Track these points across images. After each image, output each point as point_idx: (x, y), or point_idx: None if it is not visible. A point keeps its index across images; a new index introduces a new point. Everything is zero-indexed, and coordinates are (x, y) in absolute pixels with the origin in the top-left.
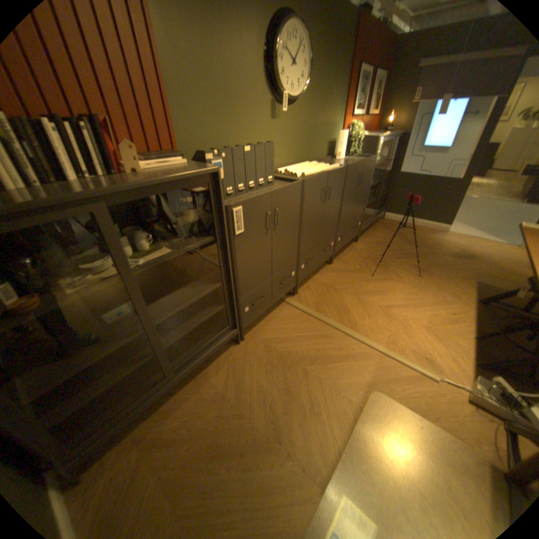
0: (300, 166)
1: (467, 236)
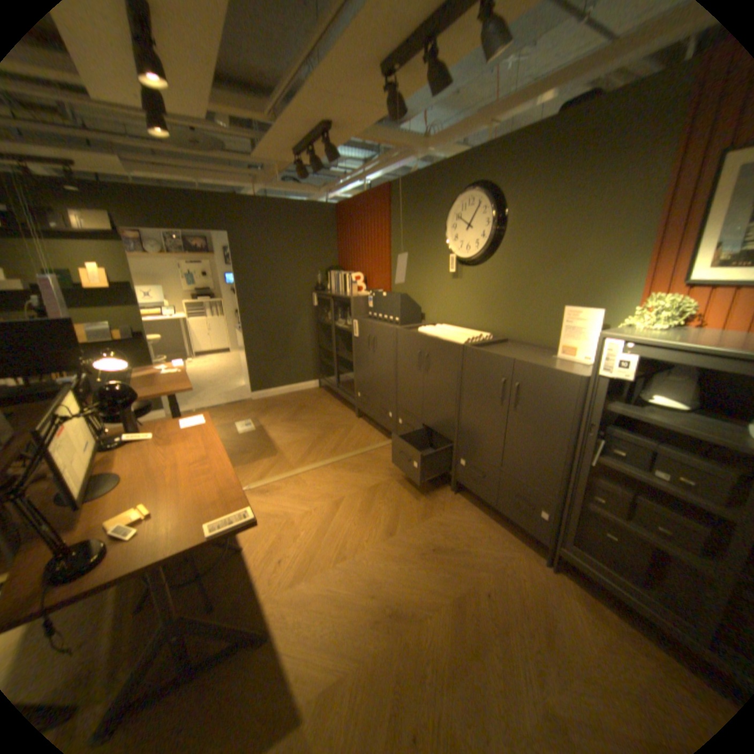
0: (452, 329)
1: None
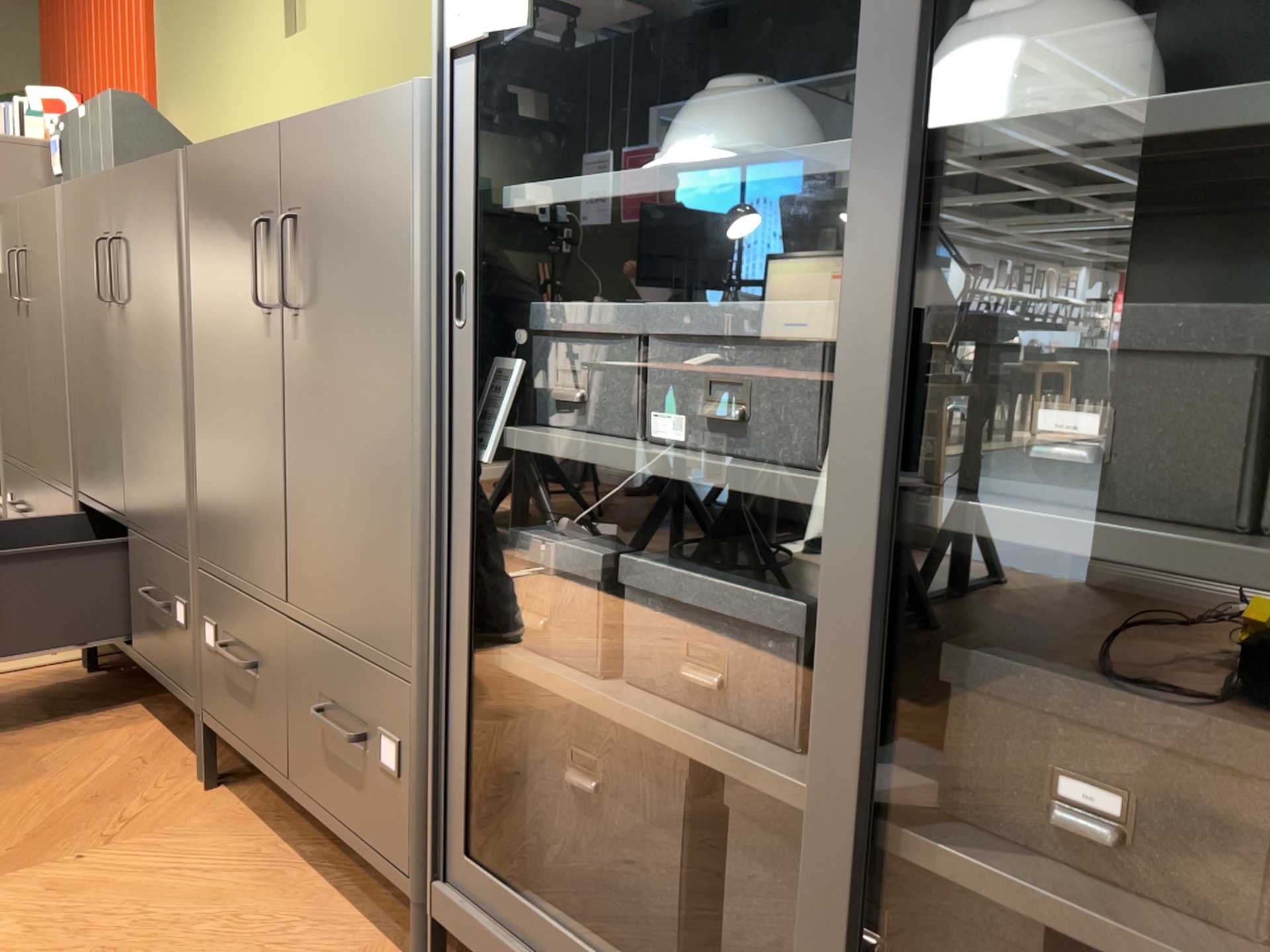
0: None
1: None
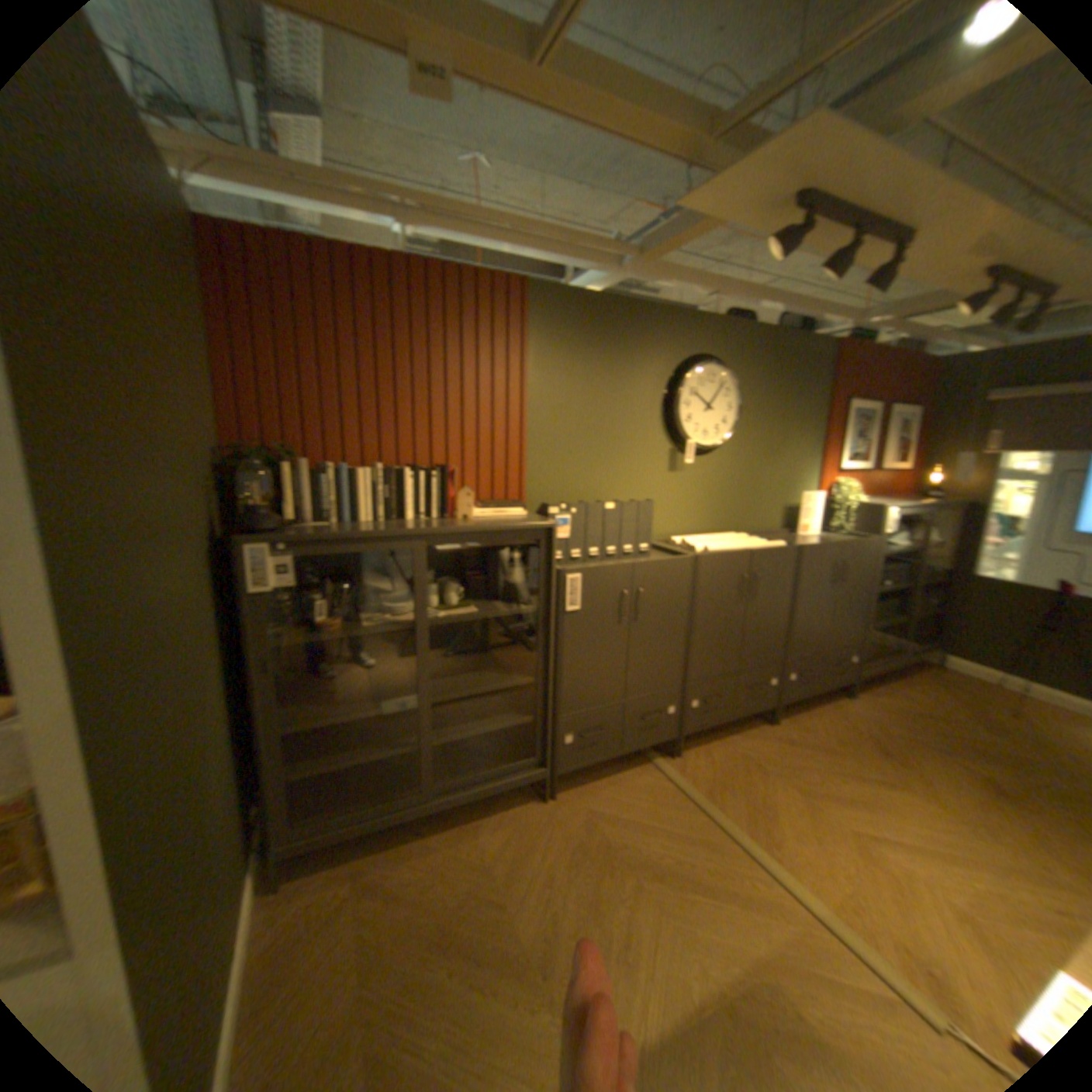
0: (711, 537)
1: None
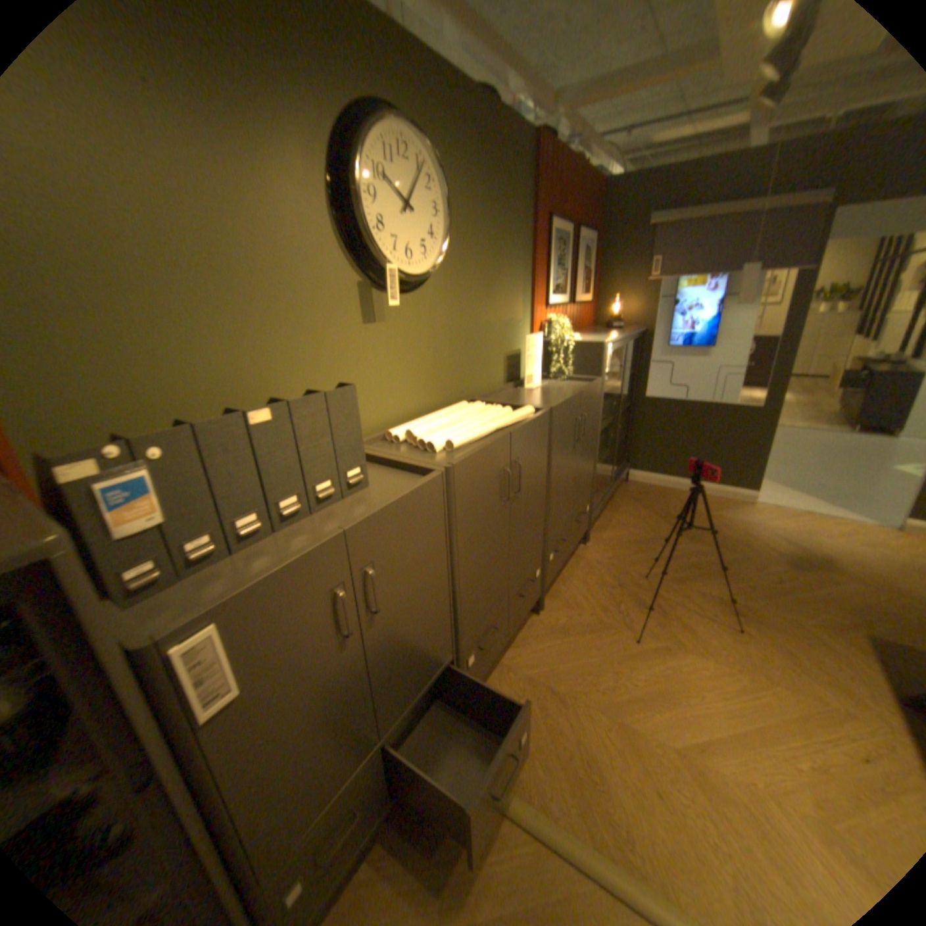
0: (444, 418)
1: (794, 512)
